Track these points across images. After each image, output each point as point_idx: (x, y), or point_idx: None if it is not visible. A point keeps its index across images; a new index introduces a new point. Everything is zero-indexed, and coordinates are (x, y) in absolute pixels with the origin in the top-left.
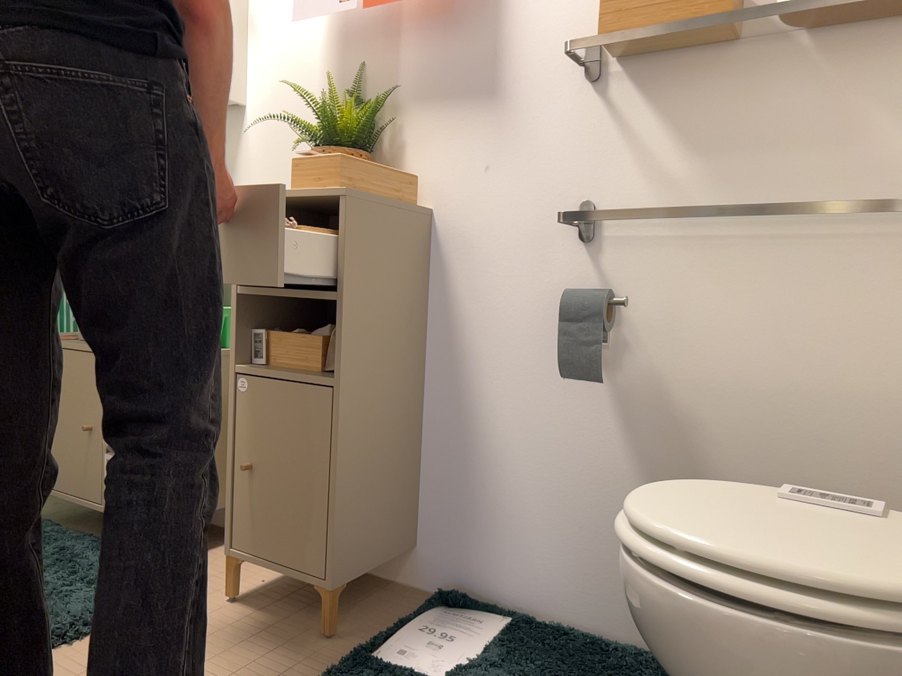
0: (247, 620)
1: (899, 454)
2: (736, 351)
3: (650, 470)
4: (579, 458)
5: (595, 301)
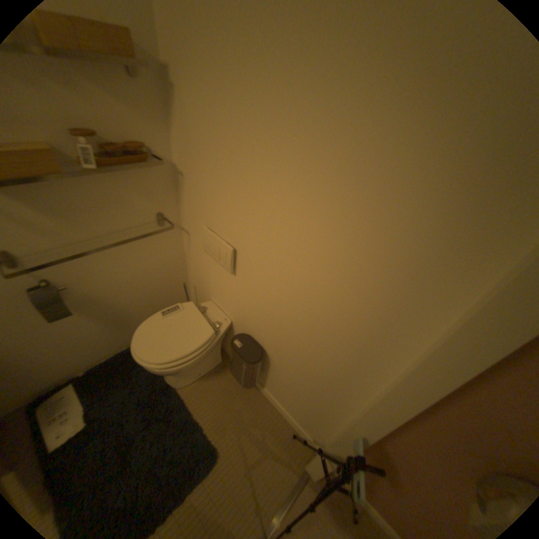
0: None
1: (161, 276)
2: (109, 275)
3: (94, 318)
4: (62, 332)
5: (50, 296)
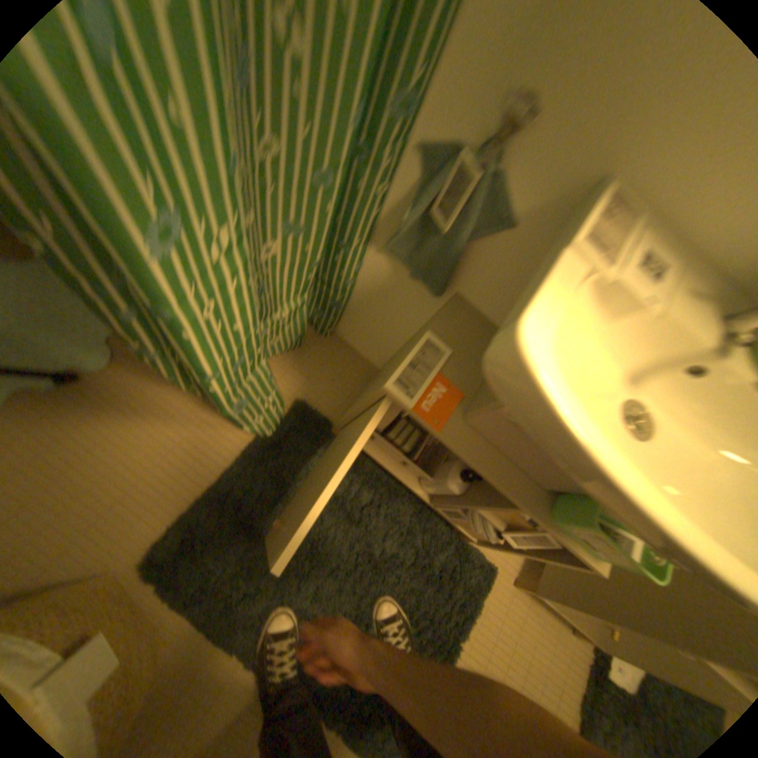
0: (534, 613)
1: None
2: None
3: None
4: None
5: None
